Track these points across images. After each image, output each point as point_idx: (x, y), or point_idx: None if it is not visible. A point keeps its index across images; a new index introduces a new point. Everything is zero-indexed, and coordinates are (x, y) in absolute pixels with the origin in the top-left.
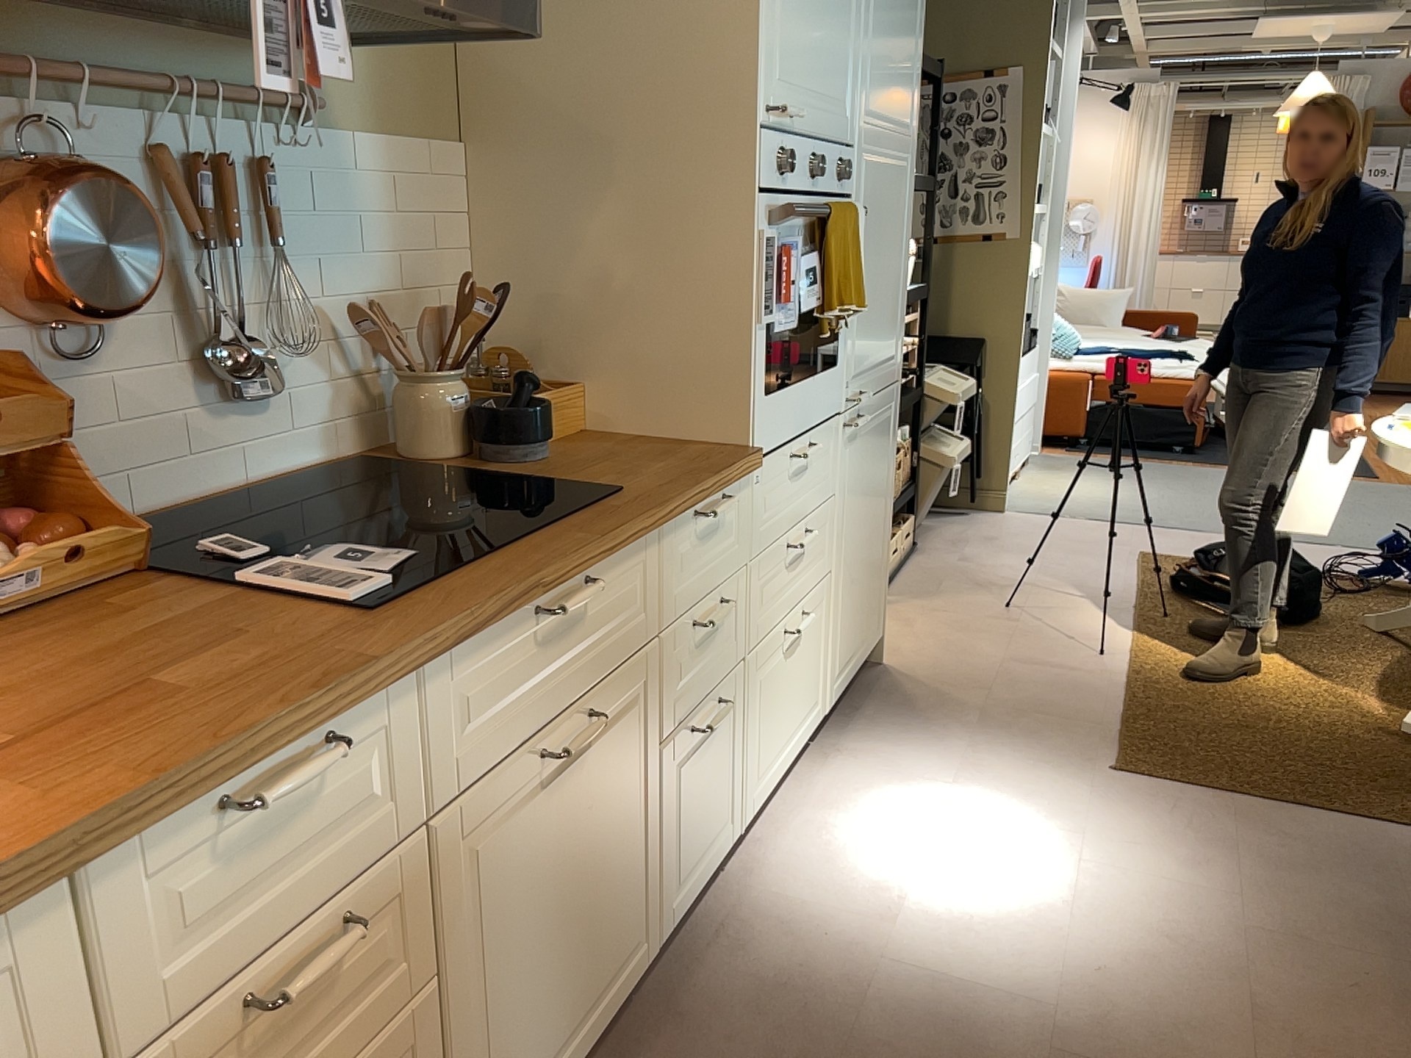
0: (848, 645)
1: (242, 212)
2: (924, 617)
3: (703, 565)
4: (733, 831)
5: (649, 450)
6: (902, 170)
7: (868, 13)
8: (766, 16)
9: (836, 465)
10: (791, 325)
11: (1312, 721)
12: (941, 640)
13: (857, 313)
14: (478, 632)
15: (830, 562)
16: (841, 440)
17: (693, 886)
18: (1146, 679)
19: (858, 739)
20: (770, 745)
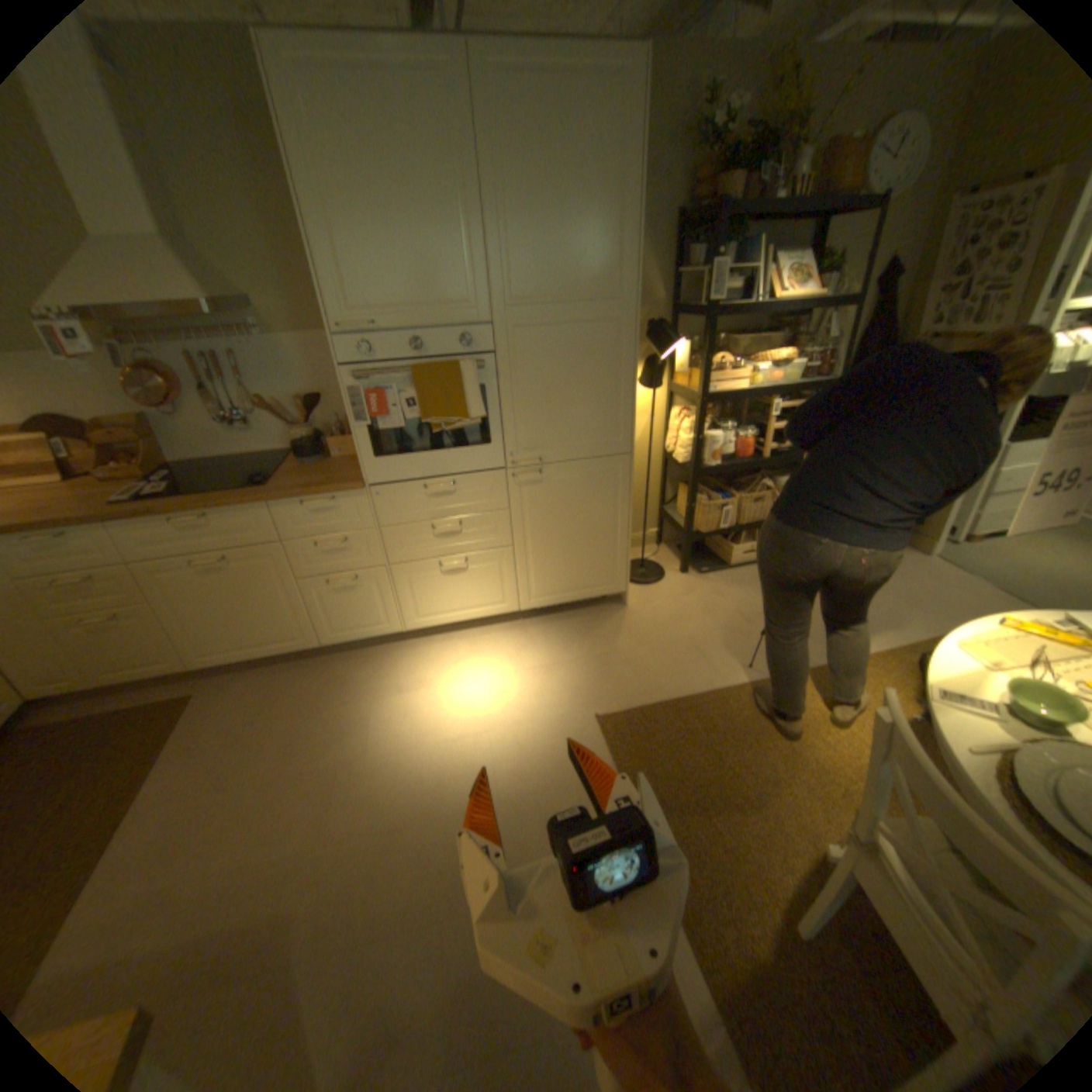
0: (549, 586)
1: (217, 370)
2: (701, 596)
3: (321, 523)
4: (393, 629)
5: (337, 471)
6: (601, 323)
7: (490, 237)
8: (317, 279)
9: (500, 495)
10: (396, 426)
11: (780, 795)
12: (680, 611)
13: (517, 417)
14: (125, 520)
15: (505, 542)
16: (508, 484)
17: (350, 636)
18: (736, 697)
19: (538, 630)
20: (430, 606)
